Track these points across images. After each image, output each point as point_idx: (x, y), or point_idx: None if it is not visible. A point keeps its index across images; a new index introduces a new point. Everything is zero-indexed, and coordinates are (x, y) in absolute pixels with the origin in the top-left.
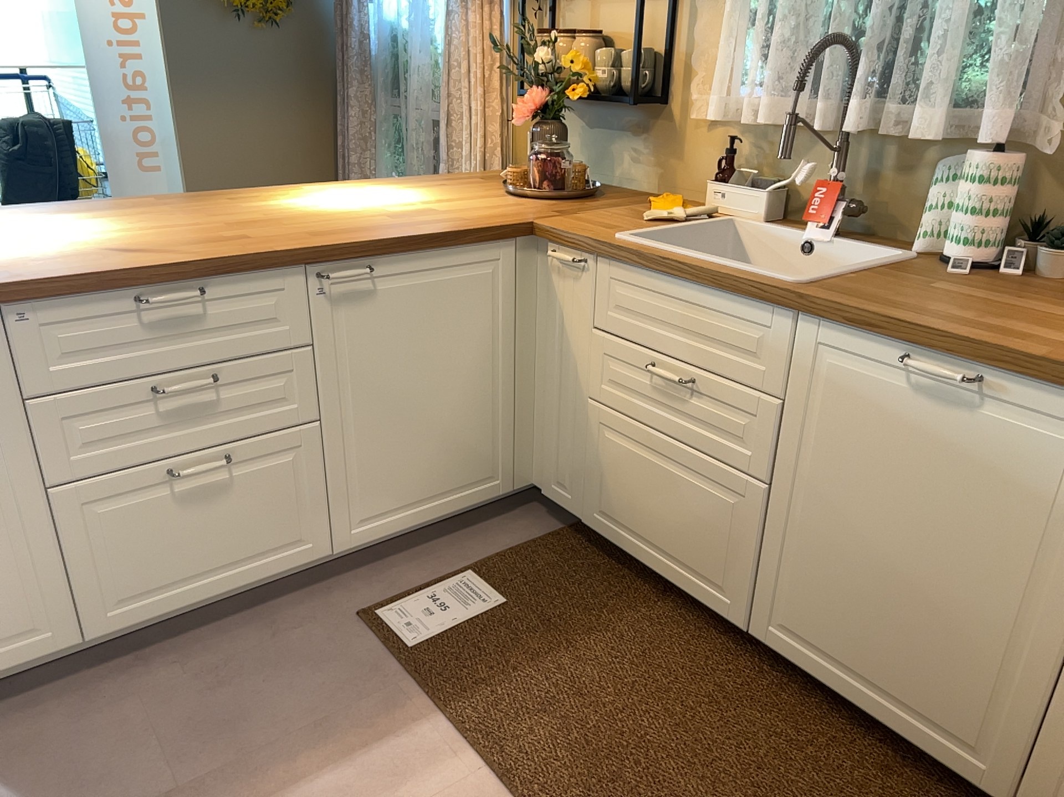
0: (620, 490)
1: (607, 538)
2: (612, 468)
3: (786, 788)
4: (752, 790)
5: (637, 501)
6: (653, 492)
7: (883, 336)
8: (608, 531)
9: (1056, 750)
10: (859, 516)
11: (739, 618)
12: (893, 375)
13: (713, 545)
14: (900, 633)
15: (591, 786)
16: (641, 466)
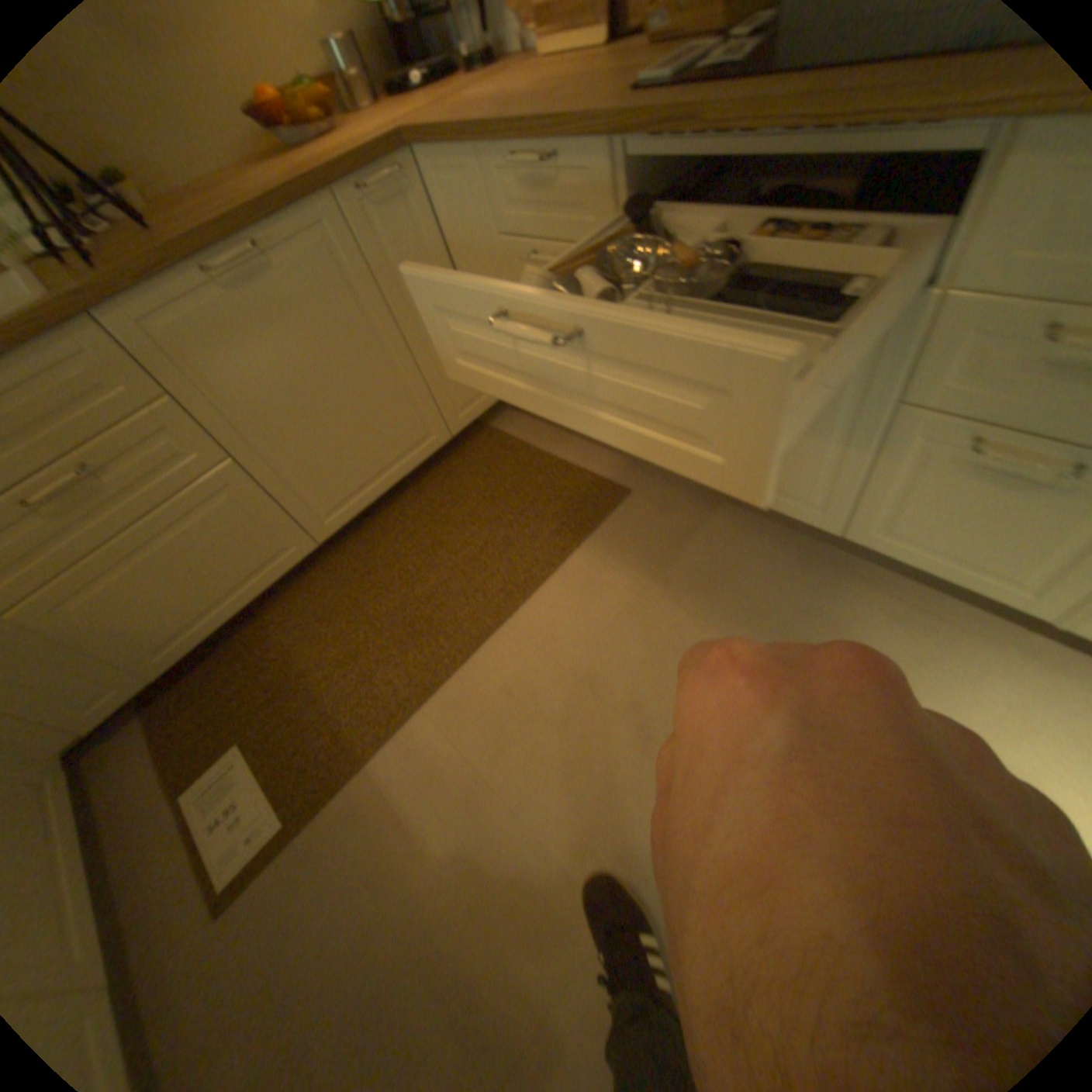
0: (146, 617)
1: (185, 654)
2: (116, 618)
3: (433, 533)
4: (435, 548)
5: (168, 600)
6: (170, 577)
7: (173, 264)
8: (178, 650)
9: (440, 392)
10: (291, 402)
11: (309, 545)
12: (207, 291)
13: (249, 538)
14: (365, 432)
15: (434, 633)
16: (136, 580)
